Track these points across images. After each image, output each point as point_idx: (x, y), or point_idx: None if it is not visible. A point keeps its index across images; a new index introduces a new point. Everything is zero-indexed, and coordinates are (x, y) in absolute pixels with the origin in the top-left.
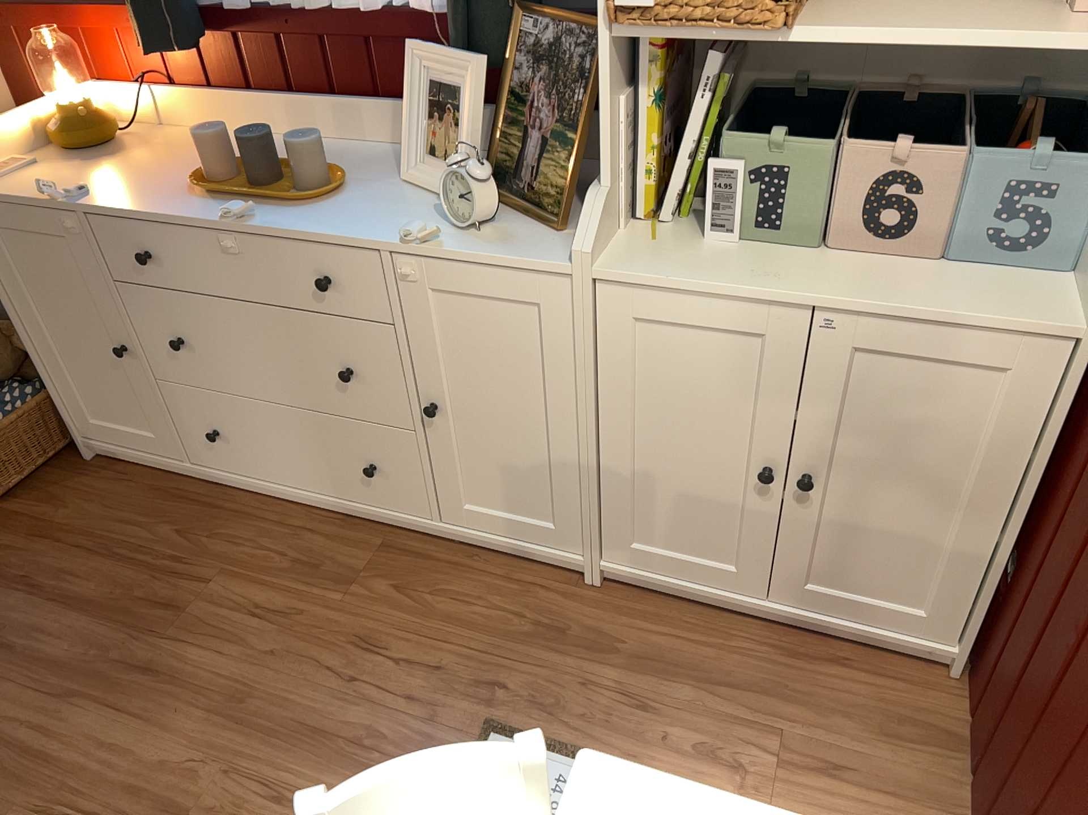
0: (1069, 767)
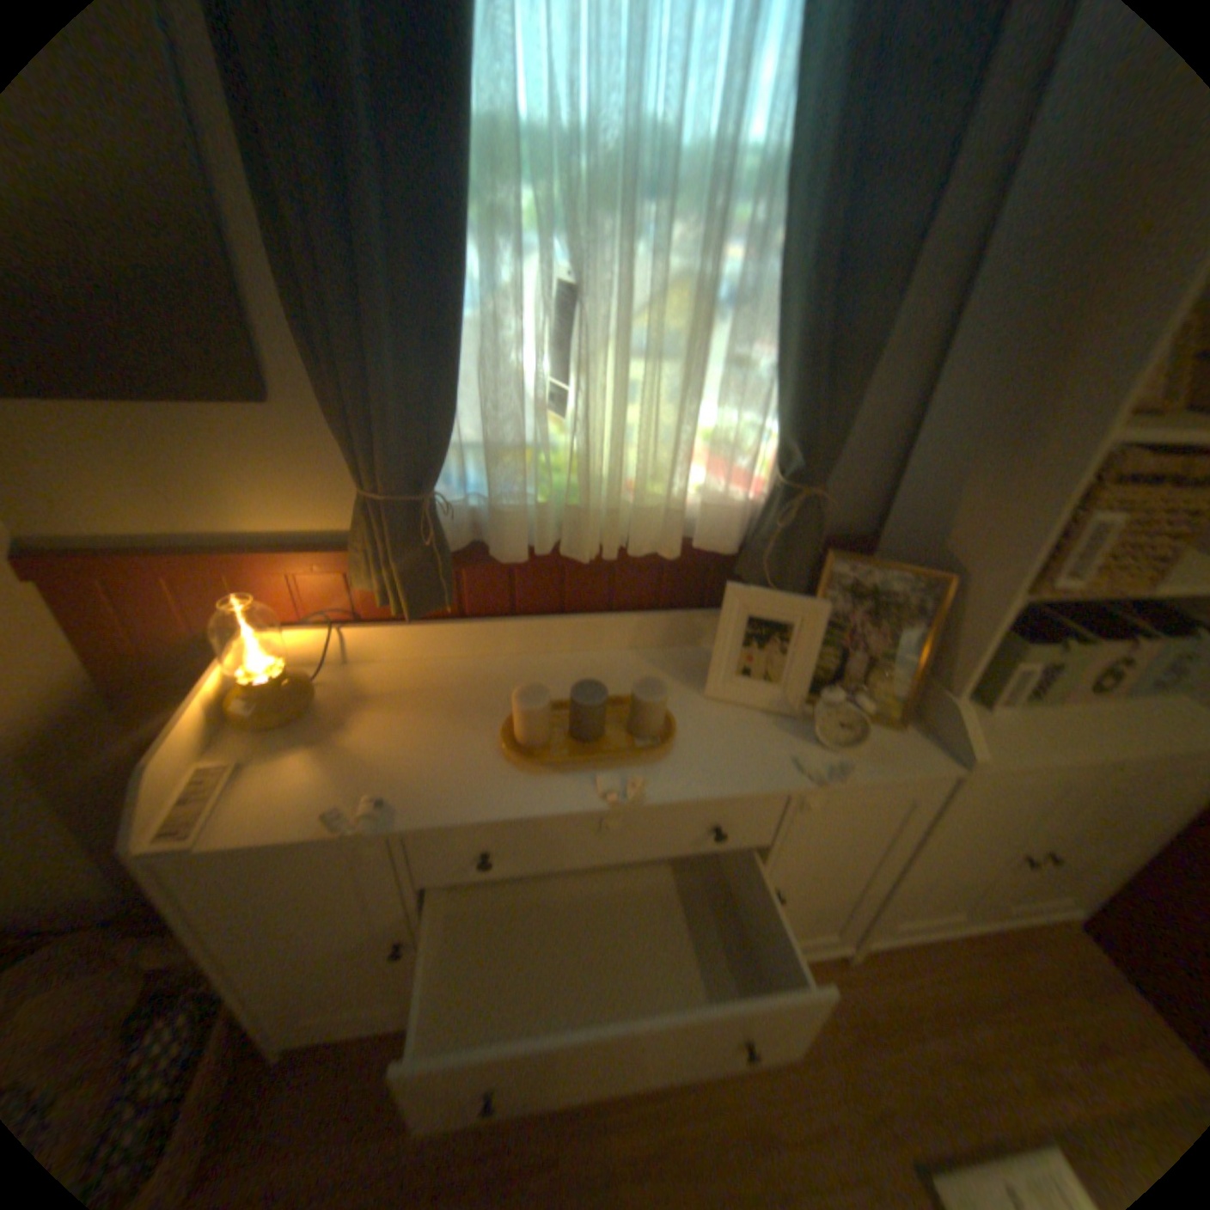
0: None
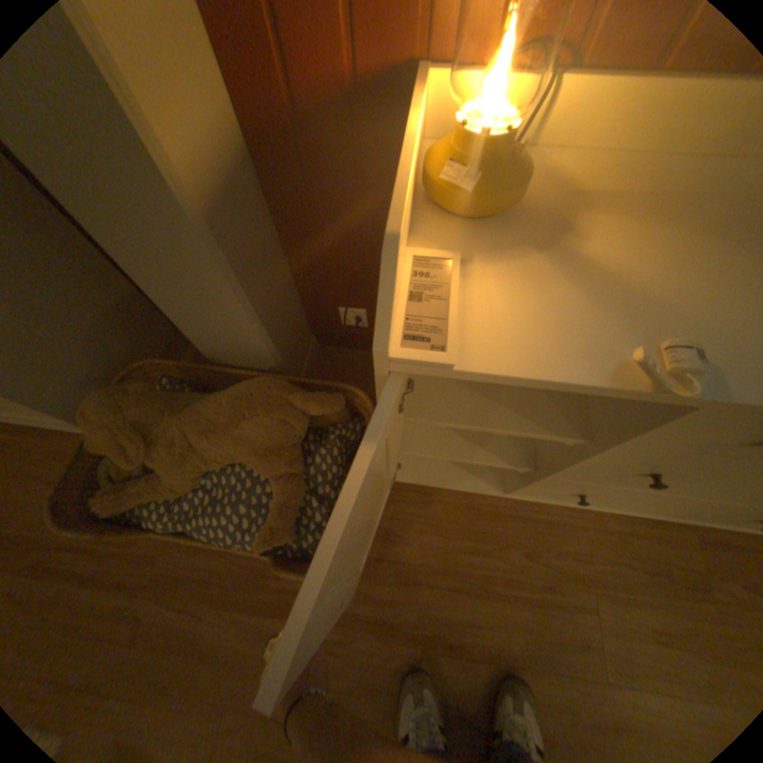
0: None
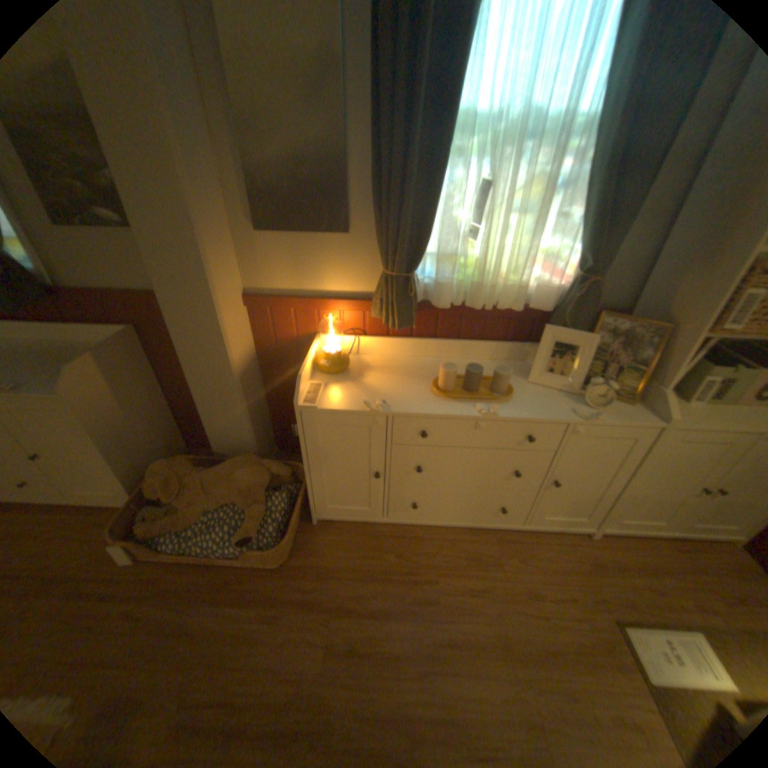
0: None
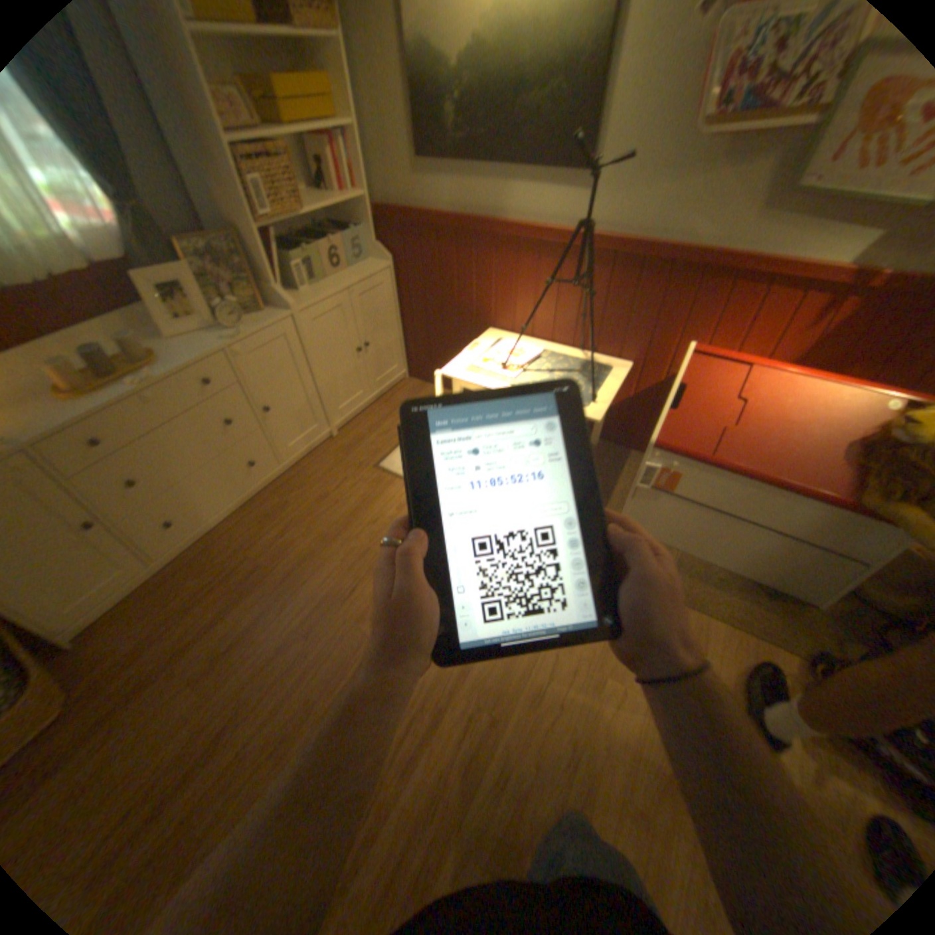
0: (457, 338)
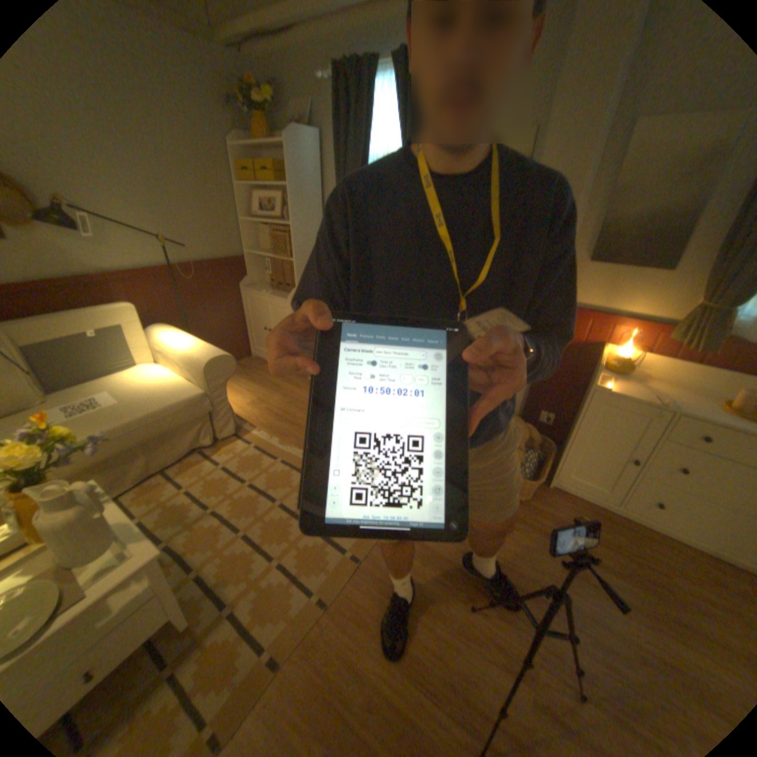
0: None
